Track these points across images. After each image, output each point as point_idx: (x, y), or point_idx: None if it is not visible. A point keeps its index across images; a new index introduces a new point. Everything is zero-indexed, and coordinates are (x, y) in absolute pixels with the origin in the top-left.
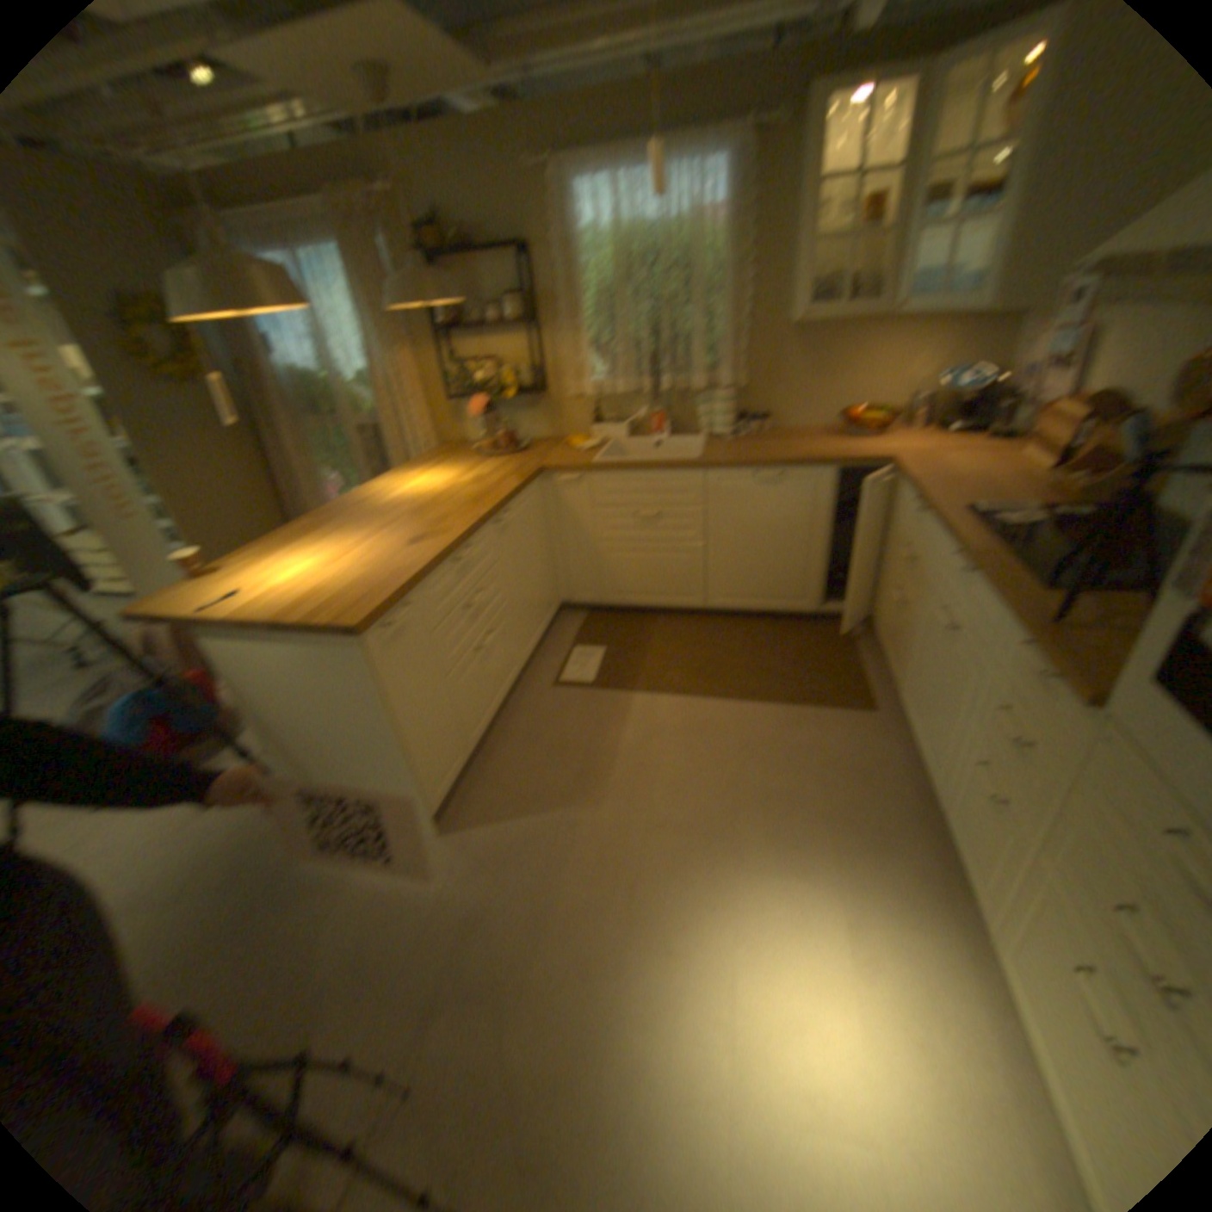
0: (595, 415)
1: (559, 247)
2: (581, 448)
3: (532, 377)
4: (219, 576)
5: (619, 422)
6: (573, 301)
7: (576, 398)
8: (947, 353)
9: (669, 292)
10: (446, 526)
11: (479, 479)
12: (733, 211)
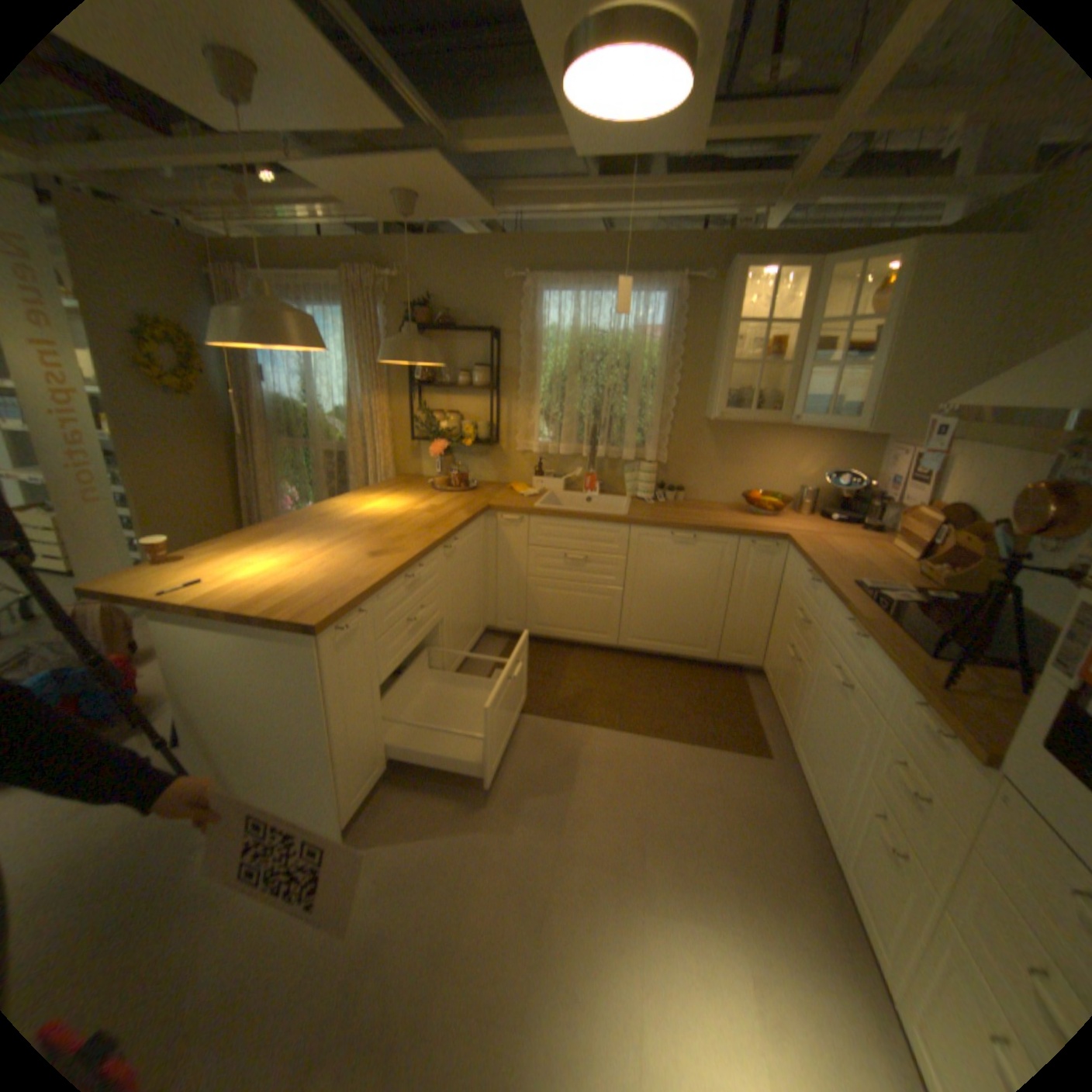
0: (539, 468)
1: (529, 336)
2: (525, 493)
3: (491, 430)
4: (188, 561)
5: (559, 476)
6: (534, 377)
7: (525, 452)
8: (829, 458)
9: (614, 381)
10: (406, 543)
11: (435, 507)
12: (670, 331)
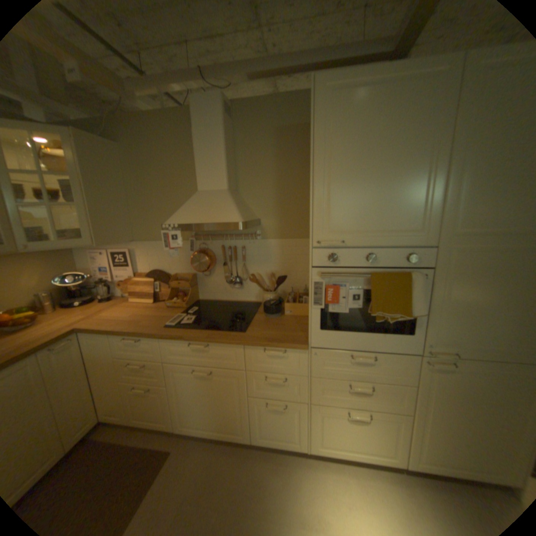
0: None
1: None
2: None
3: None
4: None
5: None
6: None
7: None
8: (42, 269)
9: None
10: None
11: None
12: None
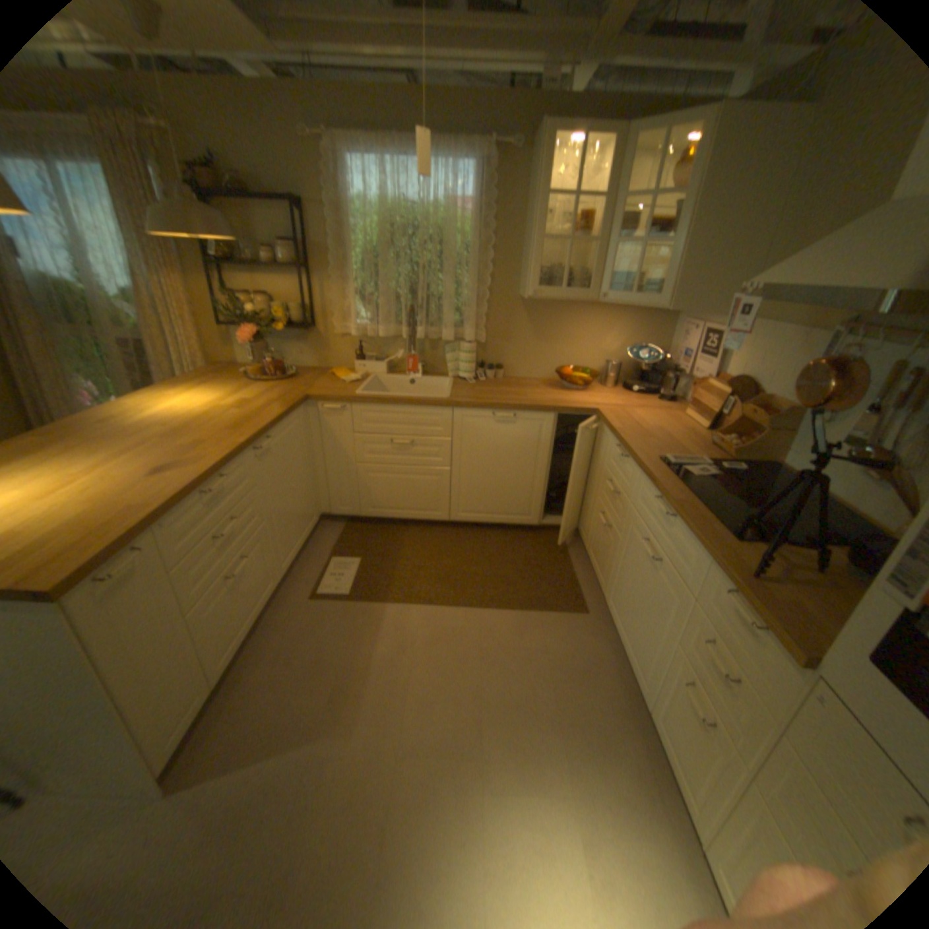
0: (361, 351)
1: (334, 205)
2: (347, 378)
3: (304, 311)
4: None
5: (382, 359)
6: (344, 253)
7: (345, 334)
8: (631, 333)
9: (428, 258)
10: (202, 450)
11: (246, 400)
12: (482, 203)
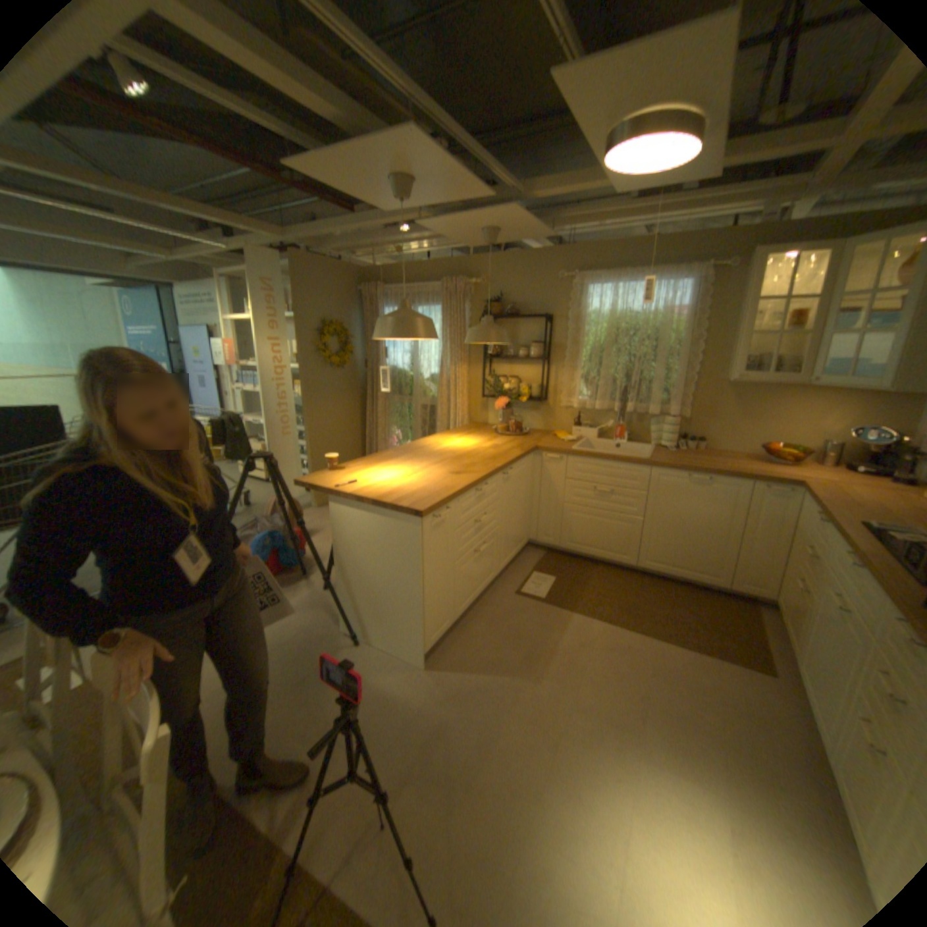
0: (578, 420)
1: (575, 319)
2: (565, 438)
3: (541, 390)
4: (348, 470)
5: (594, 426)
6: (577, 350)
7: (567, 407)
8: (858, 415)
9: (644, 351)
10: (476, 468)
11: (497, 446)
12: (696, 309)
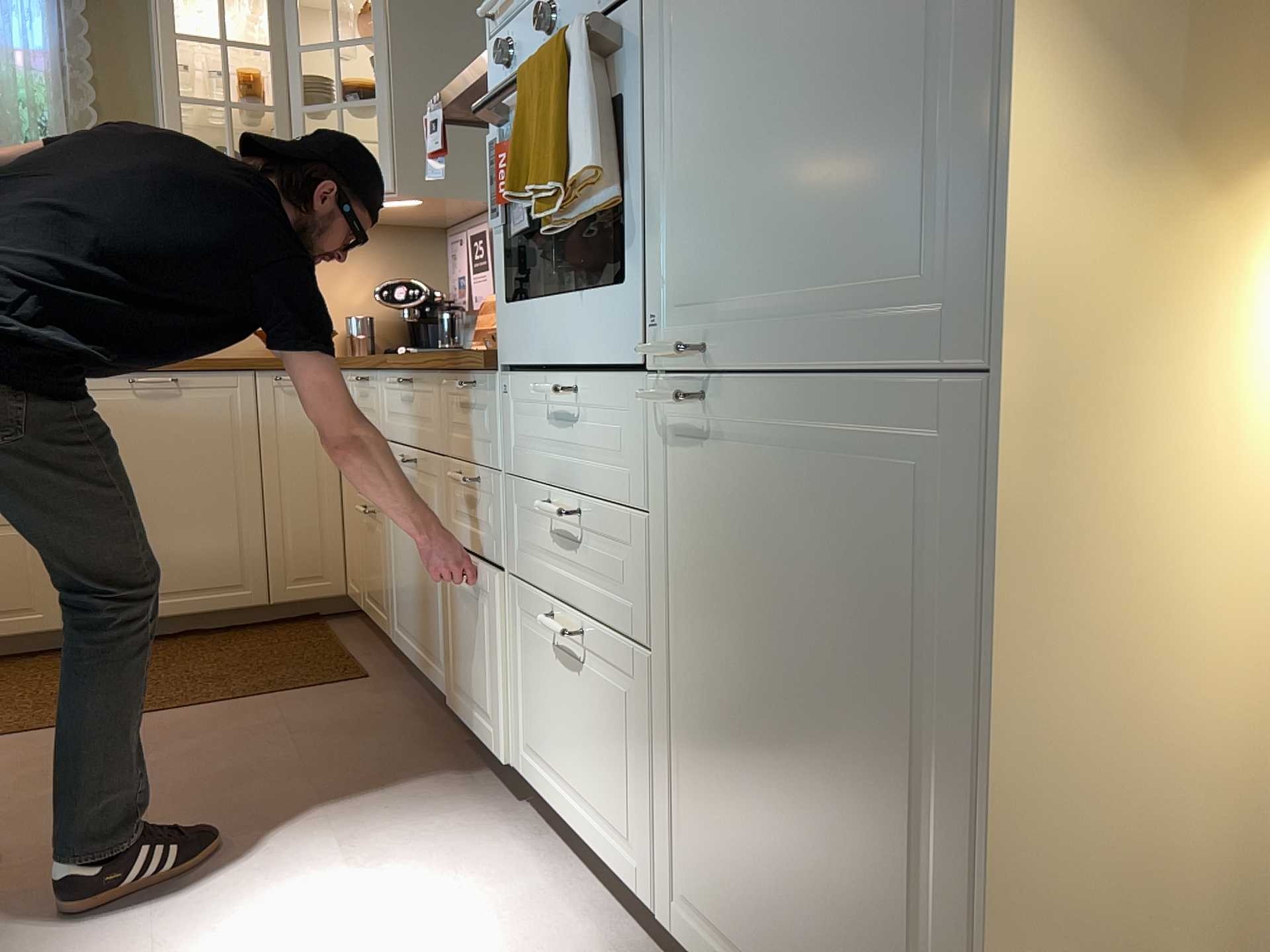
0: None
1: None
2: None
3: None
4: None
5: None
6: None
7: None
8: (378, 273)
9: None
10: None
11: None
12: (64, 61)
